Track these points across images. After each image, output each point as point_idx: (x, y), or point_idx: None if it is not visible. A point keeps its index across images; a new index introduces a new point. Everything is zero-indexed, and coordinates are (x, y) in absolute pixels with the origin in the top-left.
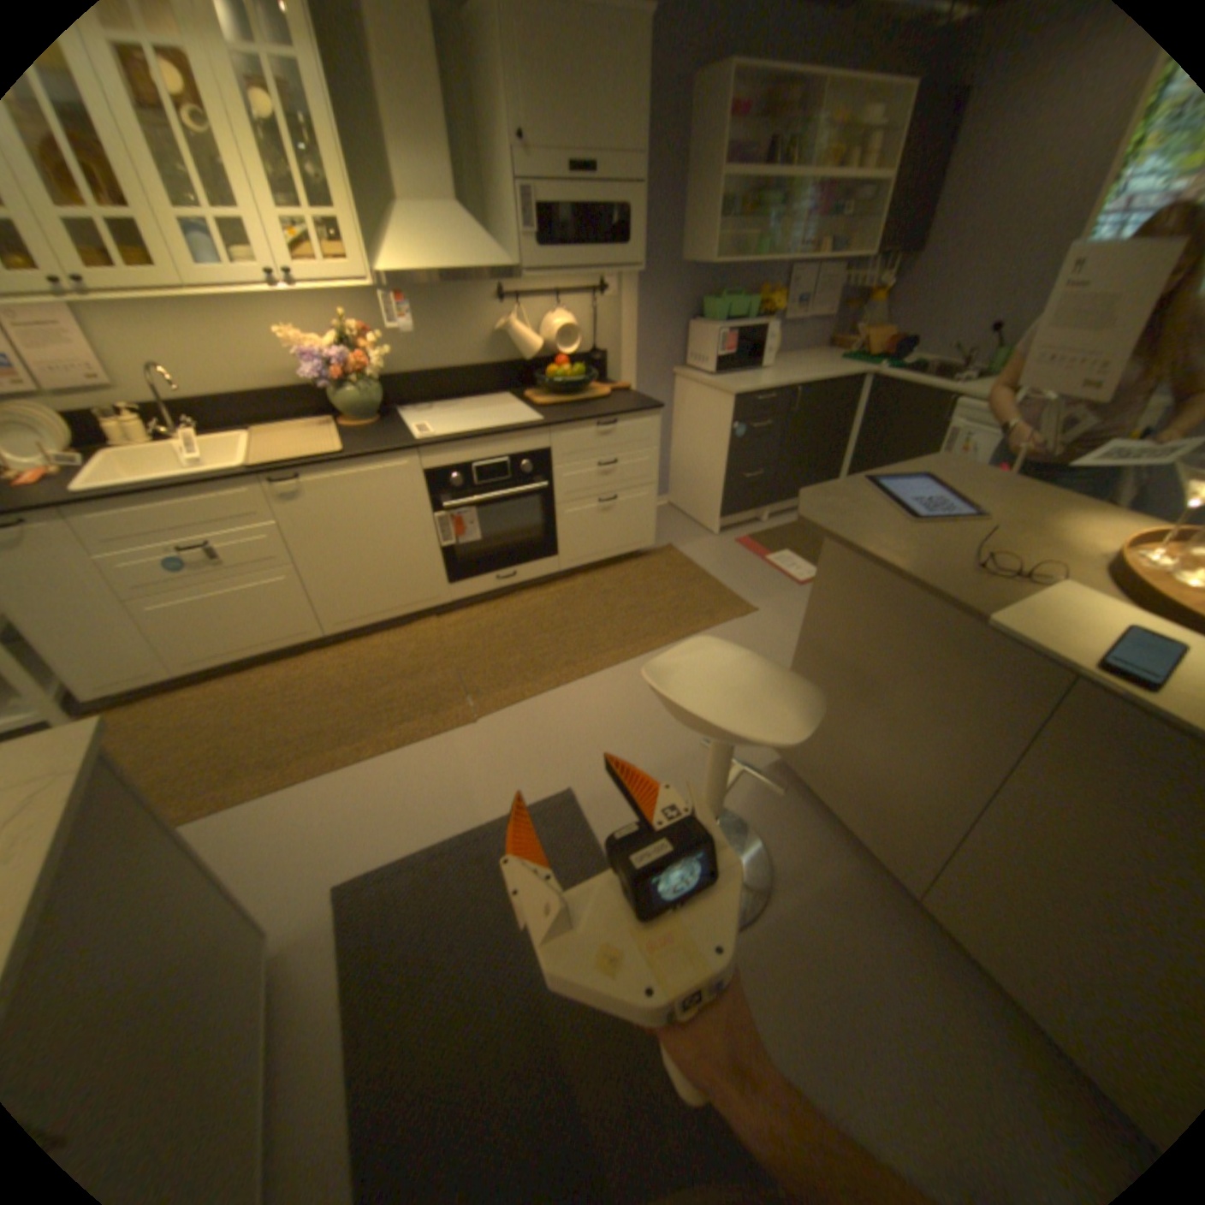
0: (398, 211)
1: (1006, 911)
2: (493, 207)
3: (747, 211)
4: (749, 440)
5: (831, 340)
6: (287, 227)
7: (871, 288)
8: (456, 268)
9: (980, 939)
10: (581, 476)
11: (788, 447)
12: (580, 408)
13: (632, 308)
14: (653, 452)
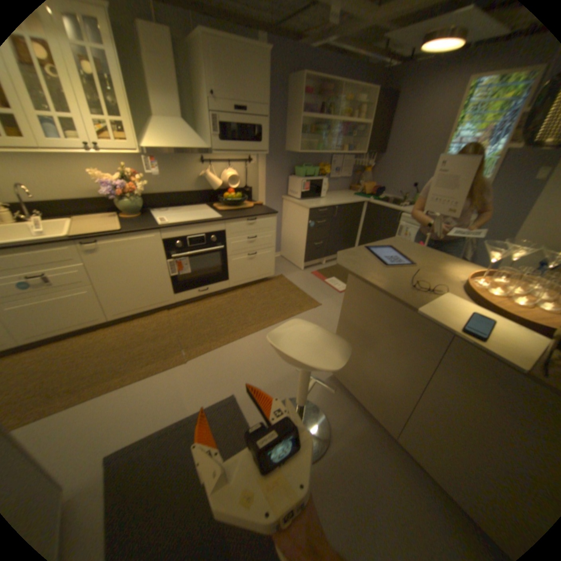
0: (153, 120)
1: (433, 442)
2: (199, 121)
3: (313, 131)
4: (316, 228)
5: (350, 186)
6: (97, 123)
7: (365, 166)
8: (181, 147)
9: (423, 456)
10: (240, 243)
11: (333, 231)
12: (239, 212)
13: (263, 169)
14: (273, 232)
